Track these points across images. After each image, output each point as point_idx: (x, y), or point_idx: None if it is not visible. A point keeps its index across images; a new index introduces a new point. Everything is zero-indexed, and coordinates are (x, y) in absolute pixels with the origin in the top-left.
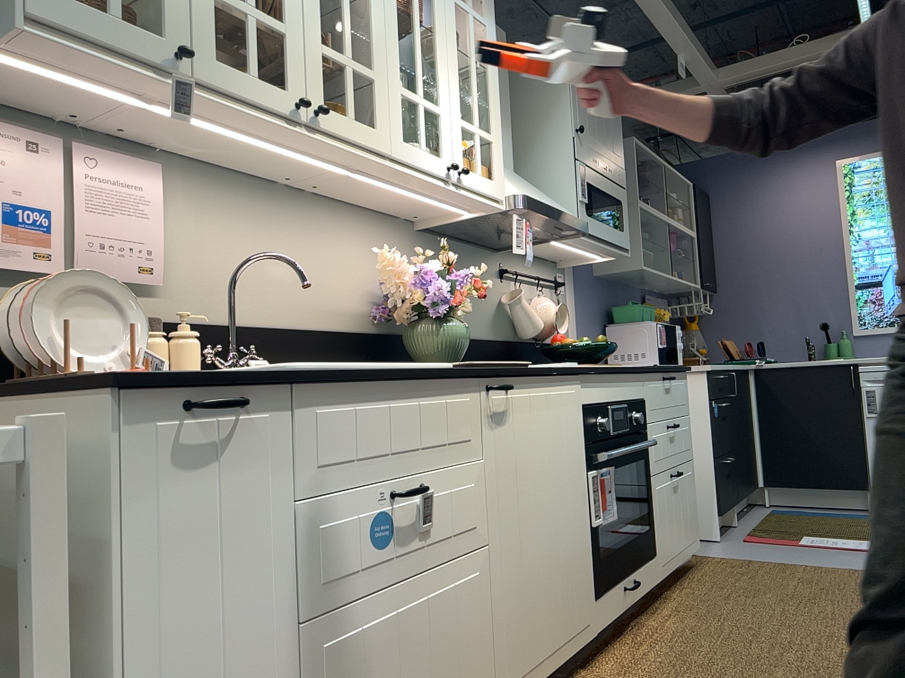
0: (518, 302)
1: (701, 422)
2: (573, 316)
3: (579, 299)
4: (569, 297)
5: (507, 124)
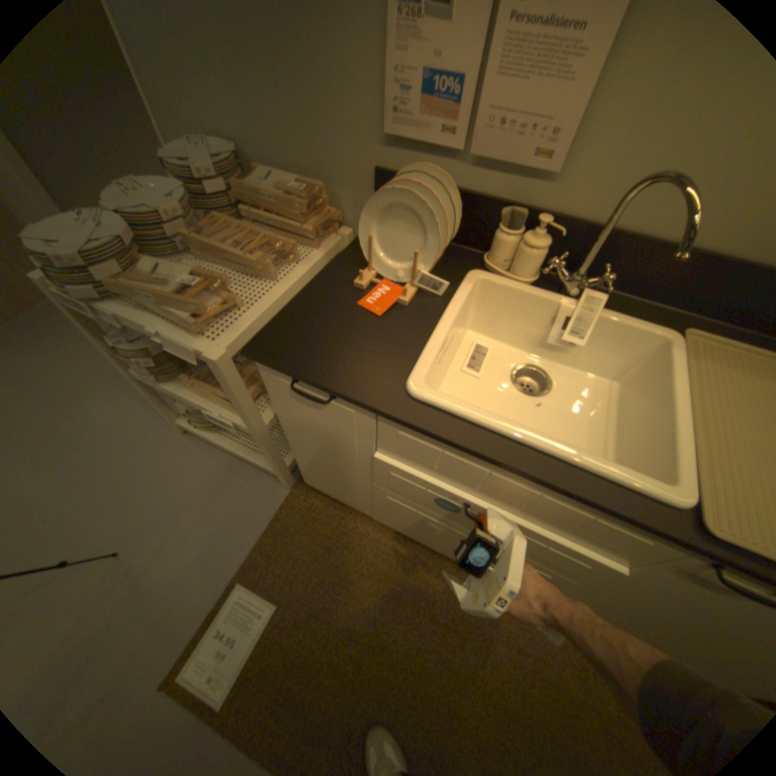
0: None
1: None
2: None
3: None
4: None
5: None
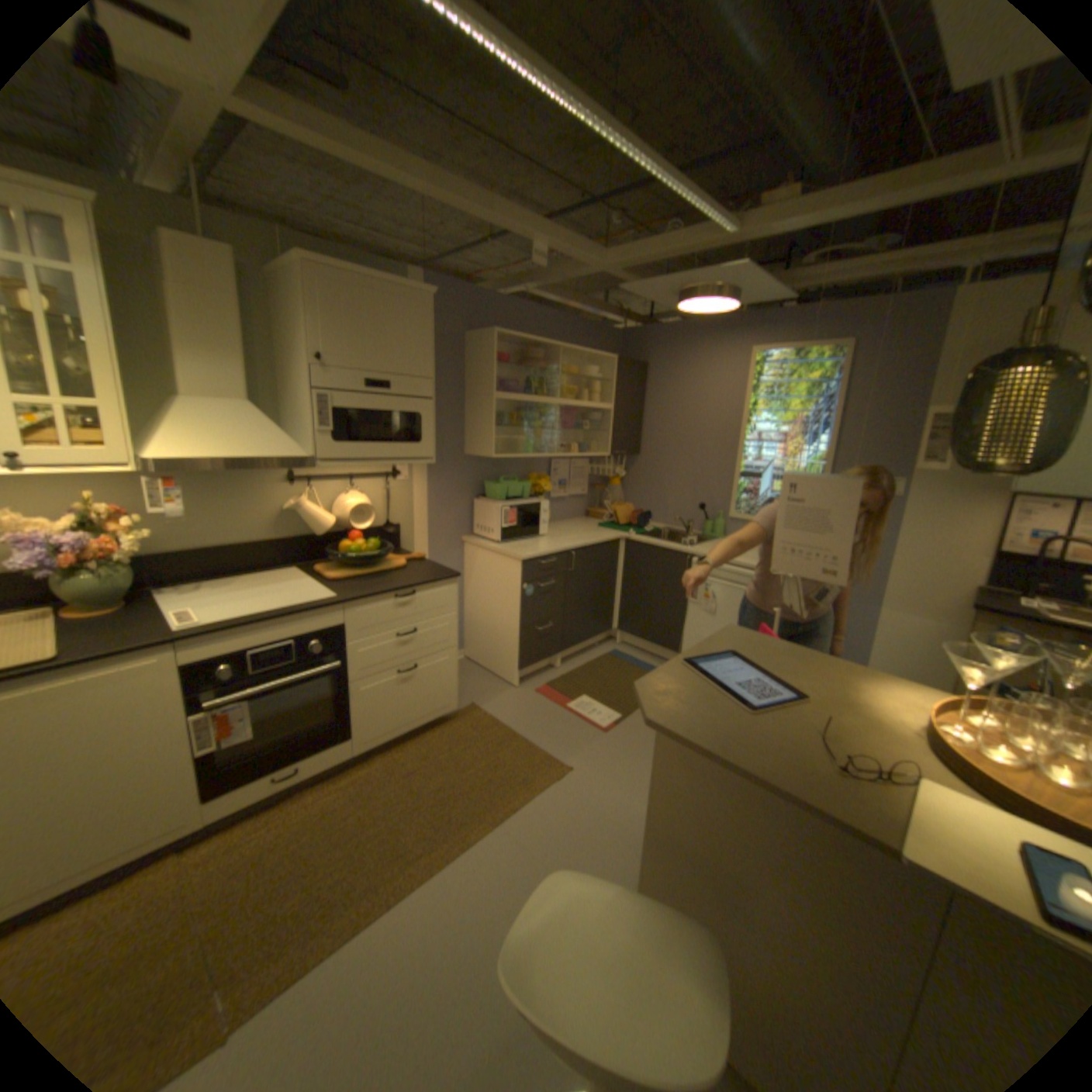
0: (296, 508)
1: (515, 599)
2: (418, 498)
3: (433, 481)
4: (413, 482)
5: (228, 353)
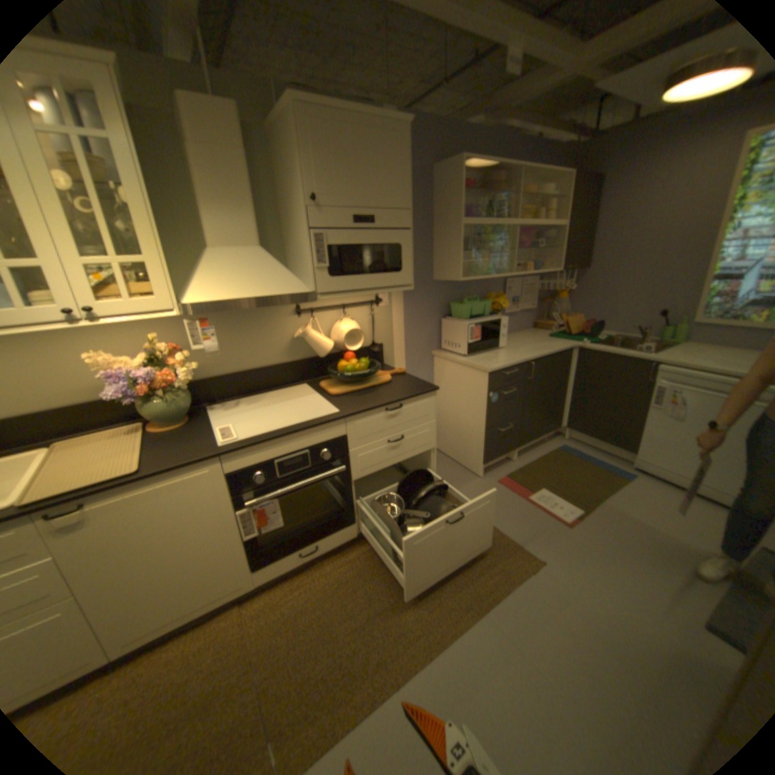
0: (303, 336)
1: (480, 405)
2: (396, 320)
3: (407, 305)
4: (391, 307)
5: (240, 204)
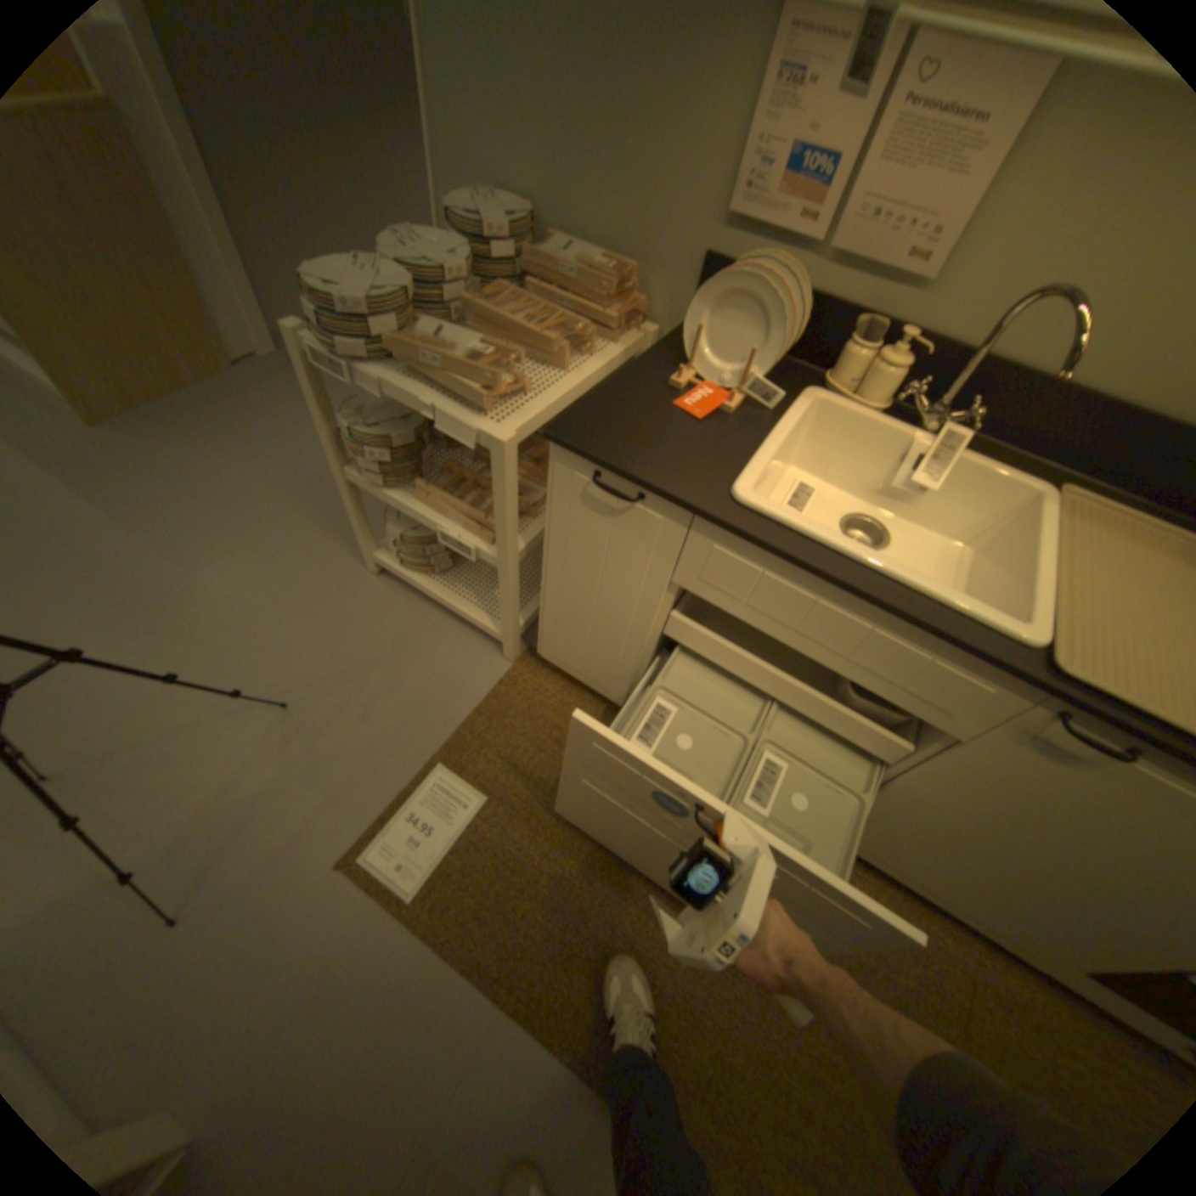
0: None
1: None
2: None
3: None
4: None
5: None
